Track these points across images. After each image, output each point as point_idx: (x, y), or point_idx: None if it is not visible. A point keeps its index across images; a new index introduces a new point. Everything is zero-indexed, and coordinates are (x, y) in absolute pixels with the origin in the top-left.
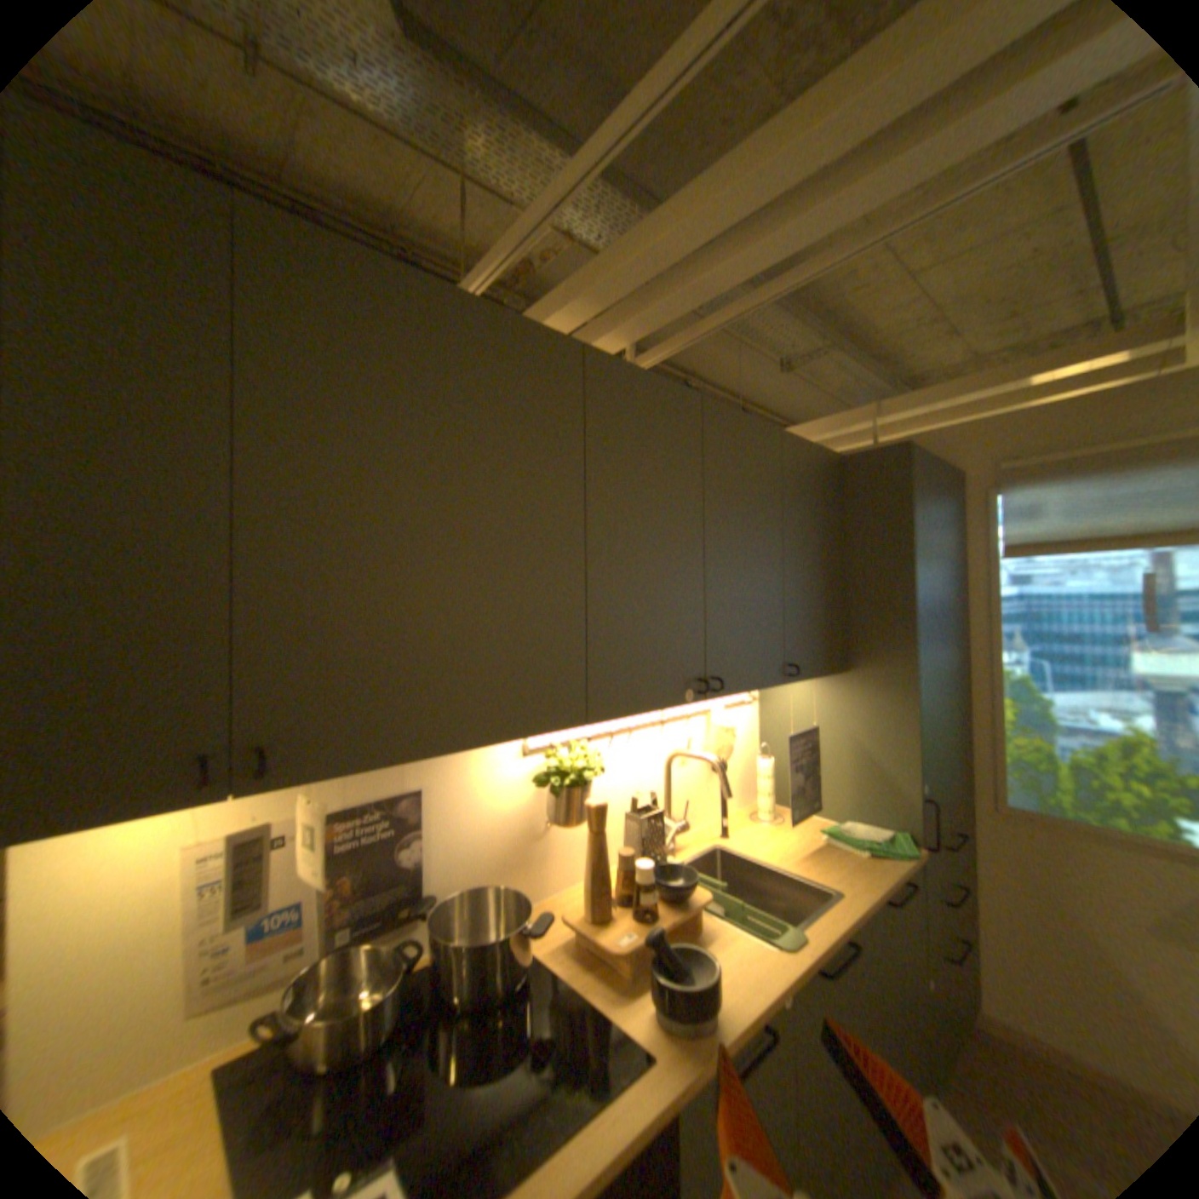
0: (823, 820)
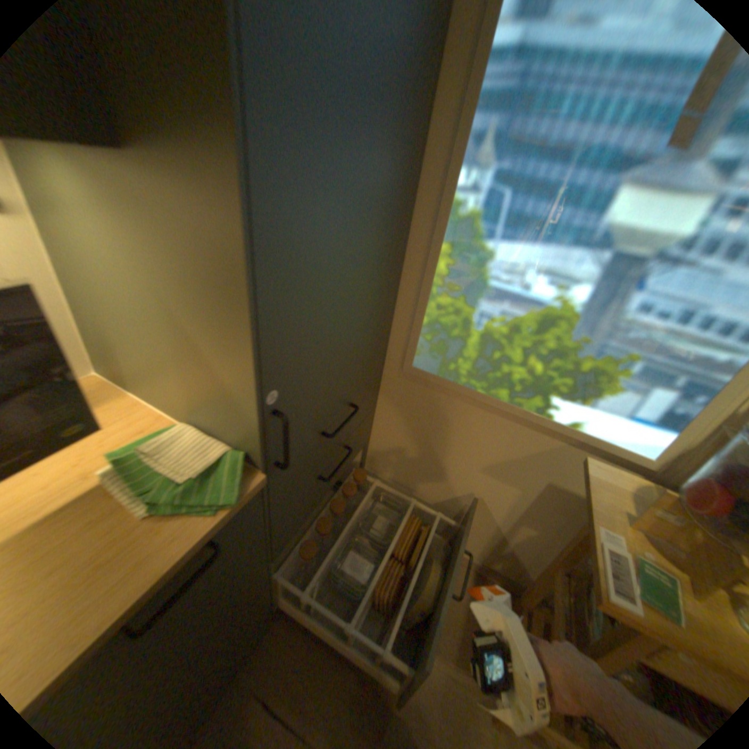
0: (153, 415)
